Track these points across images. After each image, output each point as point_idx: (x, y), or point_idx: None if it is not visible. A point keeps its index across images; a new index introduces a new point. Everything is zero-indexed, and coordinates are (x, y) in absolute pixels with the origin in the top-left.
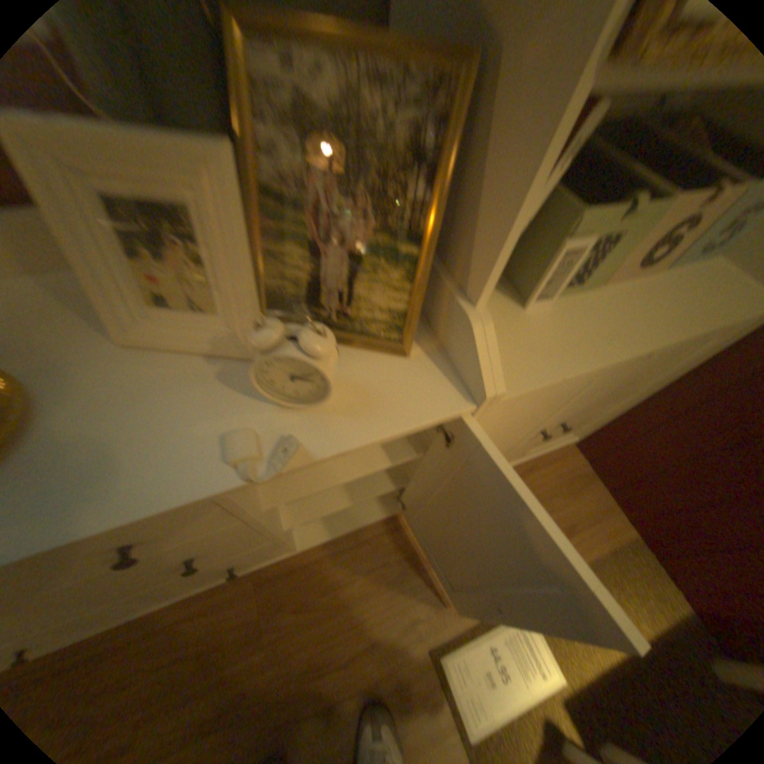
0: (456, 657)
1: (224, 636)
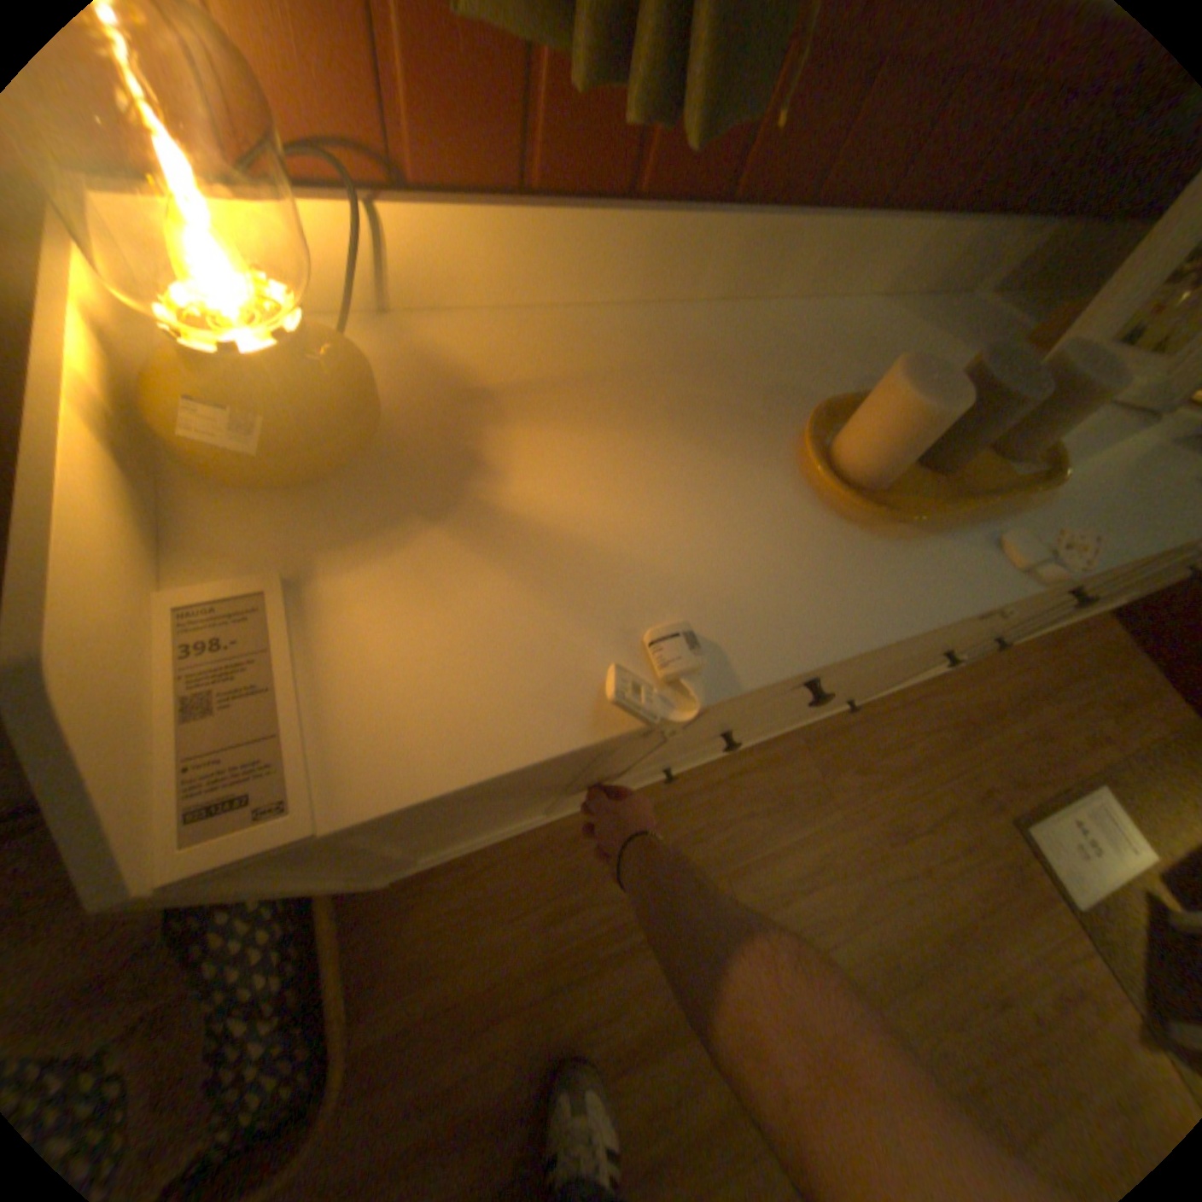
0: (1043, 830)
1: (792, 795)
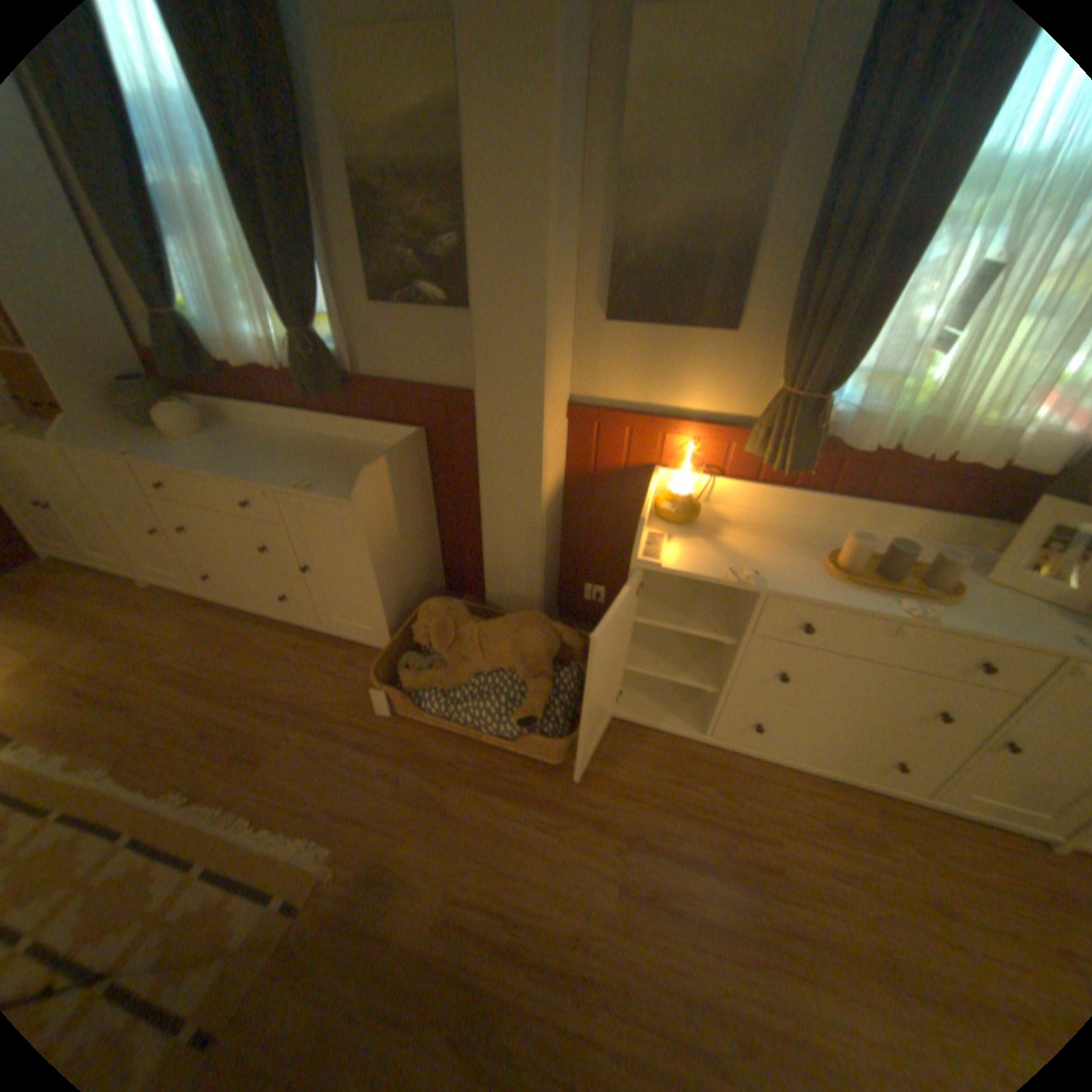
0: None
1: (851, 829)
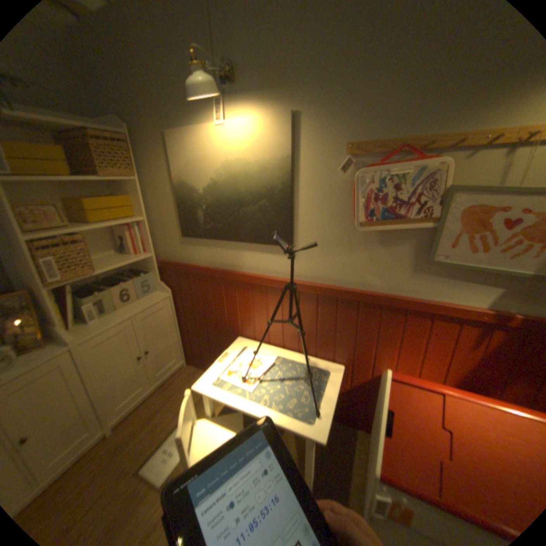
0: (146, 465)
1: None
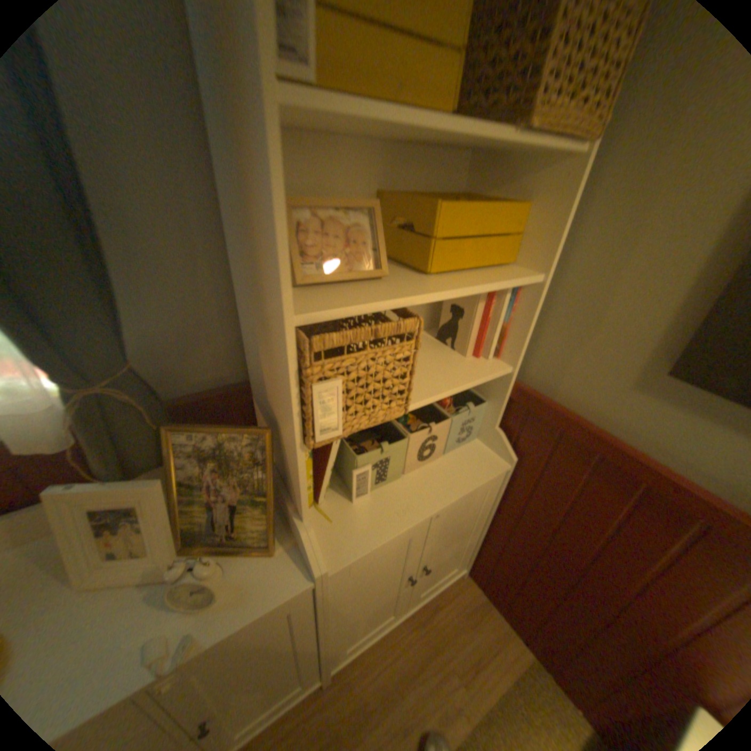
0: None
1: None
